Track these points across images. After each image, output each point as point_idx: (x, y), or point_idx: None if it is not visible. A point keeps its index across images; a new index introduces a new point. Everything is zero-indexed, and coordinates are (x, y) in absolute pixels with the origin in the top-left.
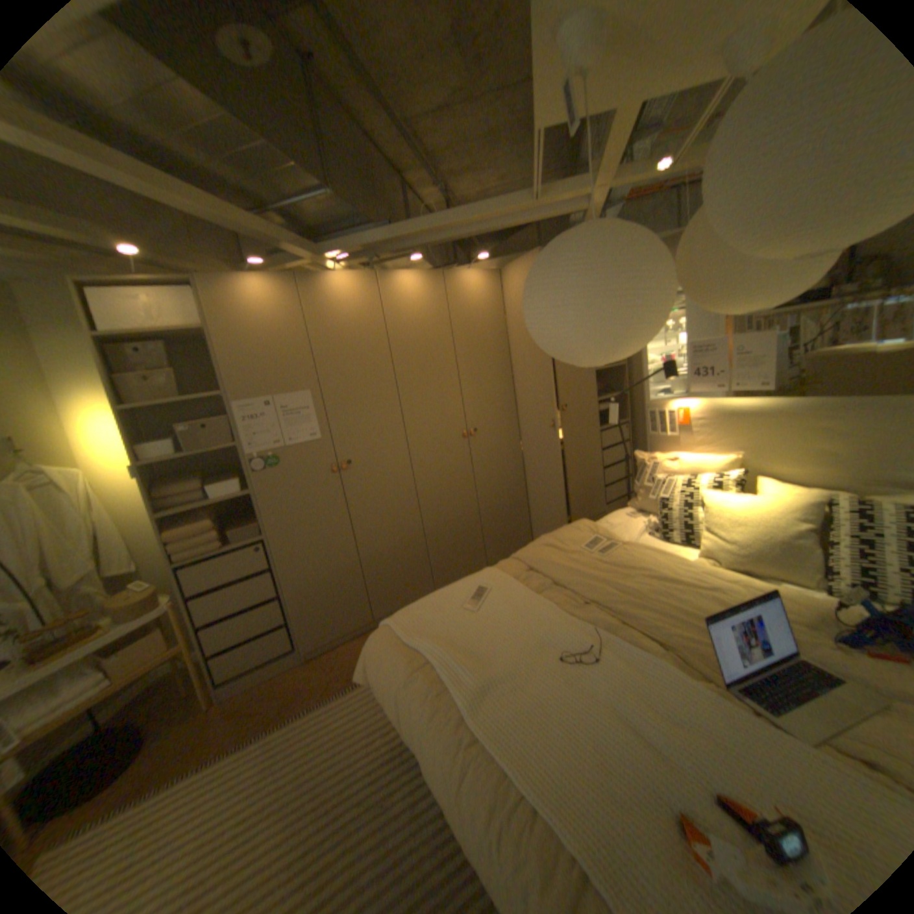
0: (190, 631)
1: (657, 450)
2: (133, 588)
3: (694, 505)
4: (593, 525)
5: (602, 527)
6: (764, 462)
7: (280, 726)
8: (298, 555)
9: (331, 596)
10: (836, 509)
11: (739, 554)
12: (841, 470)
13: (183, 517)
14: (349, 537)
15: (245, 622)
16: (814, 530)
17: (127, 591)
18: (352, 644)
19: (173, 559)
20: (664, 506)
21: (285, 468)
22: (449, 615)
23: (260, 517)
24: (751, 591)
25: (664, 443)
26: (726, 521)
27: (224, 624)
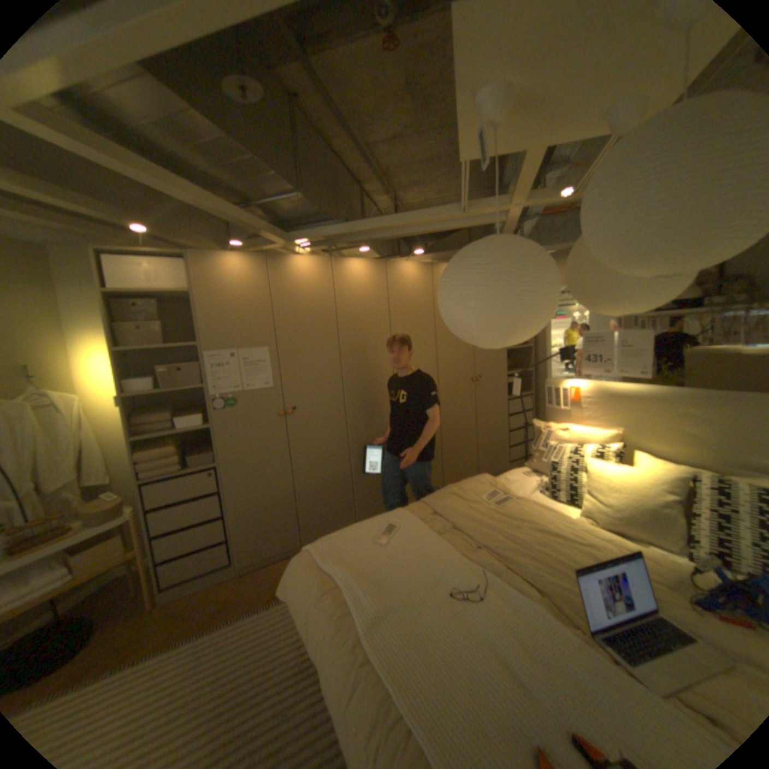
0: (144, 540)
1: (552, 420)
2: (103, 498)
3: (578, 470)
4: (493, 480)
5: (500, 482)
6: (640, 439)
7: (209, 632)
8: (243, 483)
9: (266, 521)
10: (699, 485)
11: (614, 516)
12: (705, 452)
13: (152, 442)
14: (287, 471)
15: (191, 537)
16: (679, 501)
17: (97, 501)
18: (280, 565)
19: (139, 477)
20: (553, 469)
21: (240, 409)
22: (361, 547)
23: (215, 448)
24: (621, 550)
25: (558, 415)
26: (605, 486)
27: (174, 536)
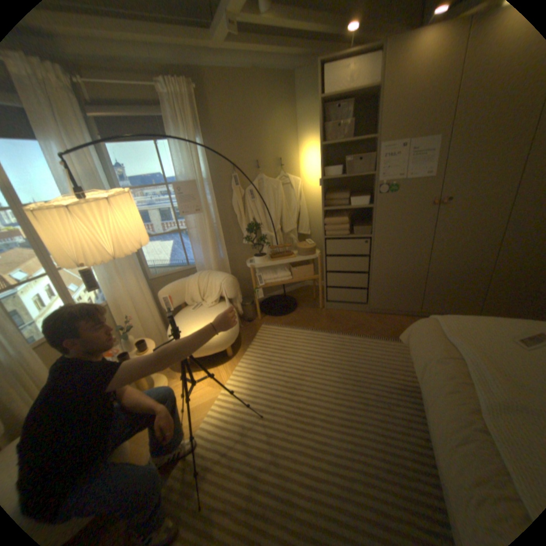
0: (324, 270)
1: None
2: (307, 241)
3: None
4: None
5: None
6: None
7: (350, 334)
8: (388, 253)
9: (399, 285)
10: None
11: None
12: None
13: (335, 212)
14: (427, 252)
15: (348, 278)
16: None
17: (305, 242)
18: (401, 317)
19: (326, 233)
20: None
21: (400, 194)
22: (497, 339)
23: (374, 223)
24: None
25: None
26: None
27: (339, 274)
